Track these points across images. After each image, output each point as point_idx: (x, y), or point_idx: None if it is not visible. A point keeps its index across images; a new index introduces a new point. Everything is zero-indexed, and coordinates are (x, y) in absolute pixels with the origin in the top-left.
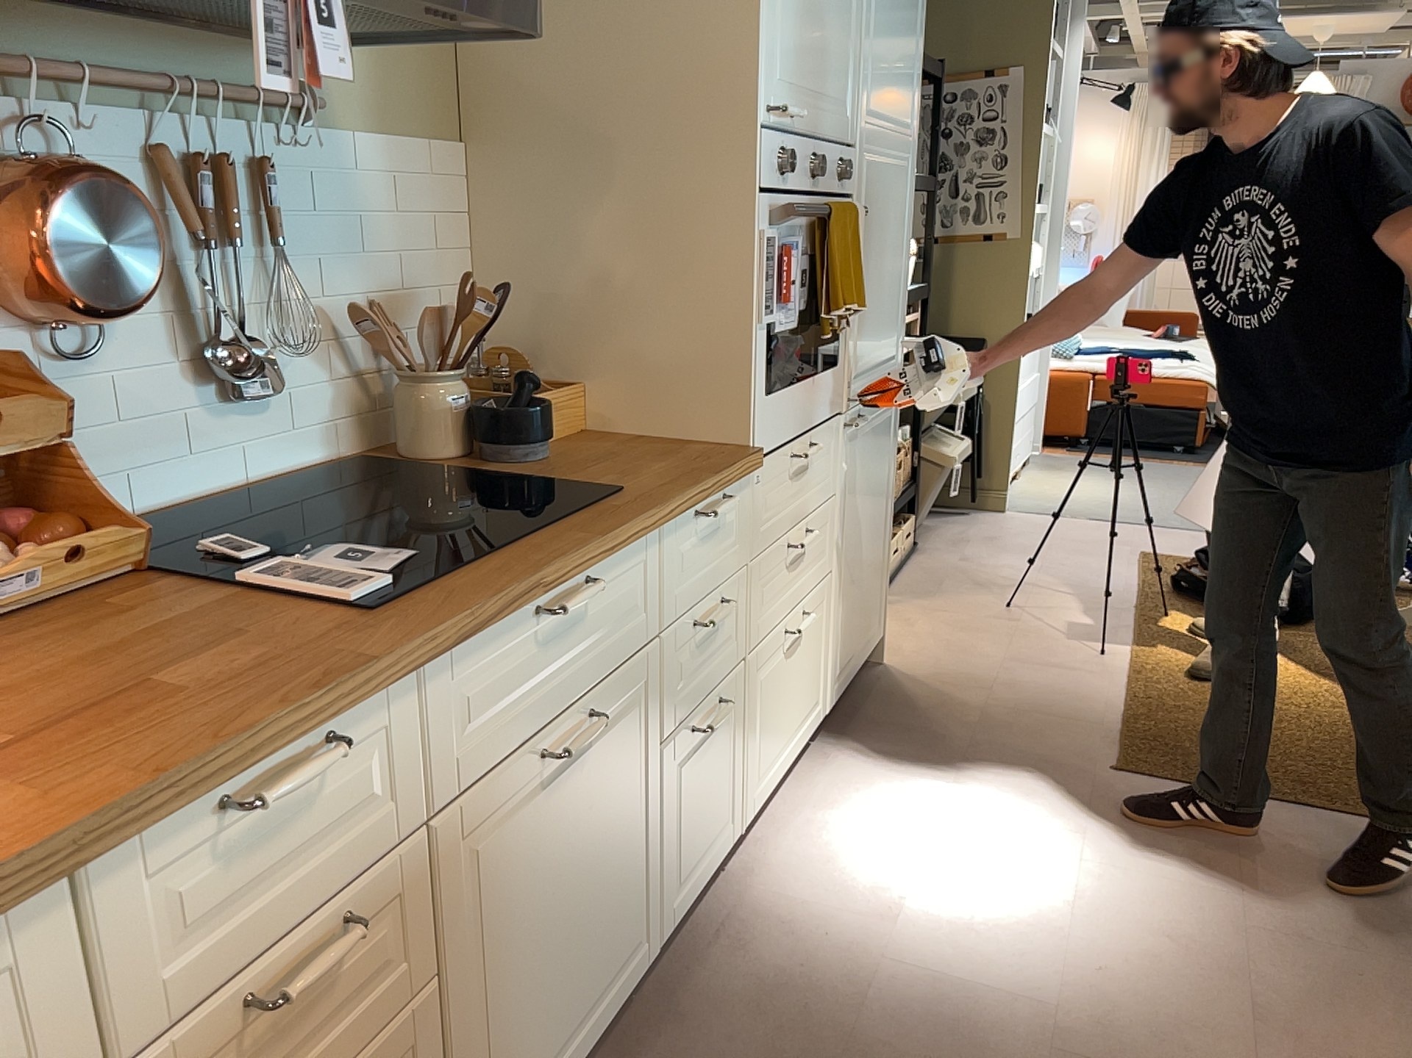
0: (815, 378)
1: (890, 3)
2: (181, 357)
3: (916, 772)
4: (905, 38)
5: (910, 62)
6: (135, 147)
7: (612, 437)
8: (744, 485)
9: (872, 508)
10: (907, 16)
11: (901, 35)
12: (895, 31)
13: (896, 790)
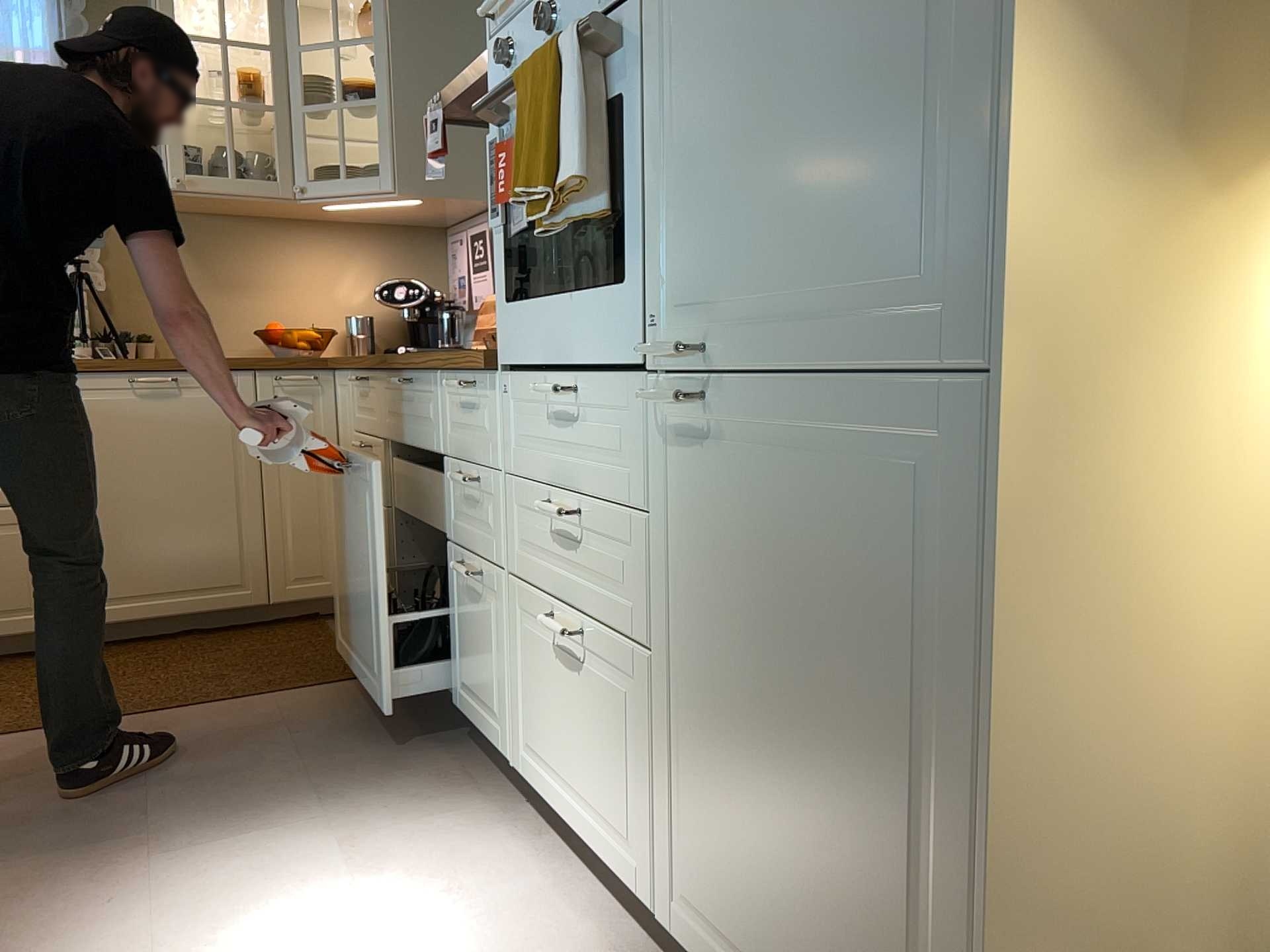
0: (578, 297)
1: None
2: None
3: None
4: None
5: None
6: None
7: None
8: (493, 385)
9: (806, 675)
10: None
11: None
12: None
13: None
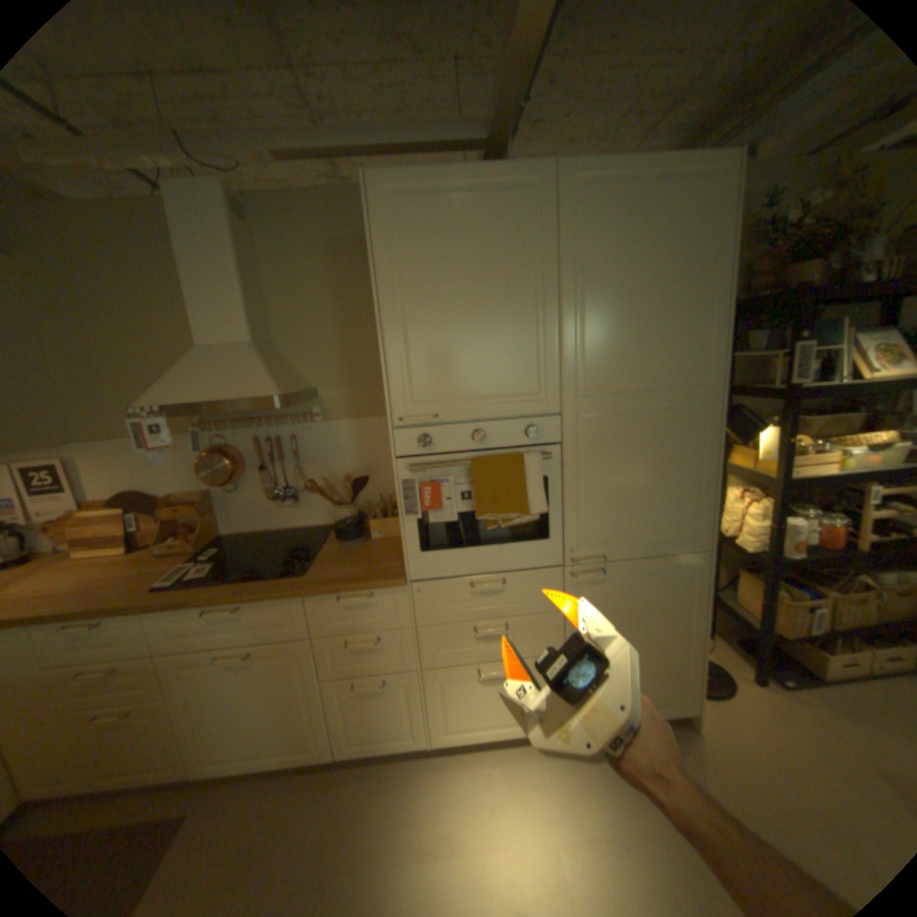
0: (501, 546)
1: (620, 311)
2: (265, 492)
3: (582, 813)
4: (668, 322)
5: (687, 336)
6: (249, 438)
7: (398, 545)
8: (397, 591)
9: (644, 630)
10: (669, 307)
11: (653, 323)
12: (639, 325)
13: (552, 810)
